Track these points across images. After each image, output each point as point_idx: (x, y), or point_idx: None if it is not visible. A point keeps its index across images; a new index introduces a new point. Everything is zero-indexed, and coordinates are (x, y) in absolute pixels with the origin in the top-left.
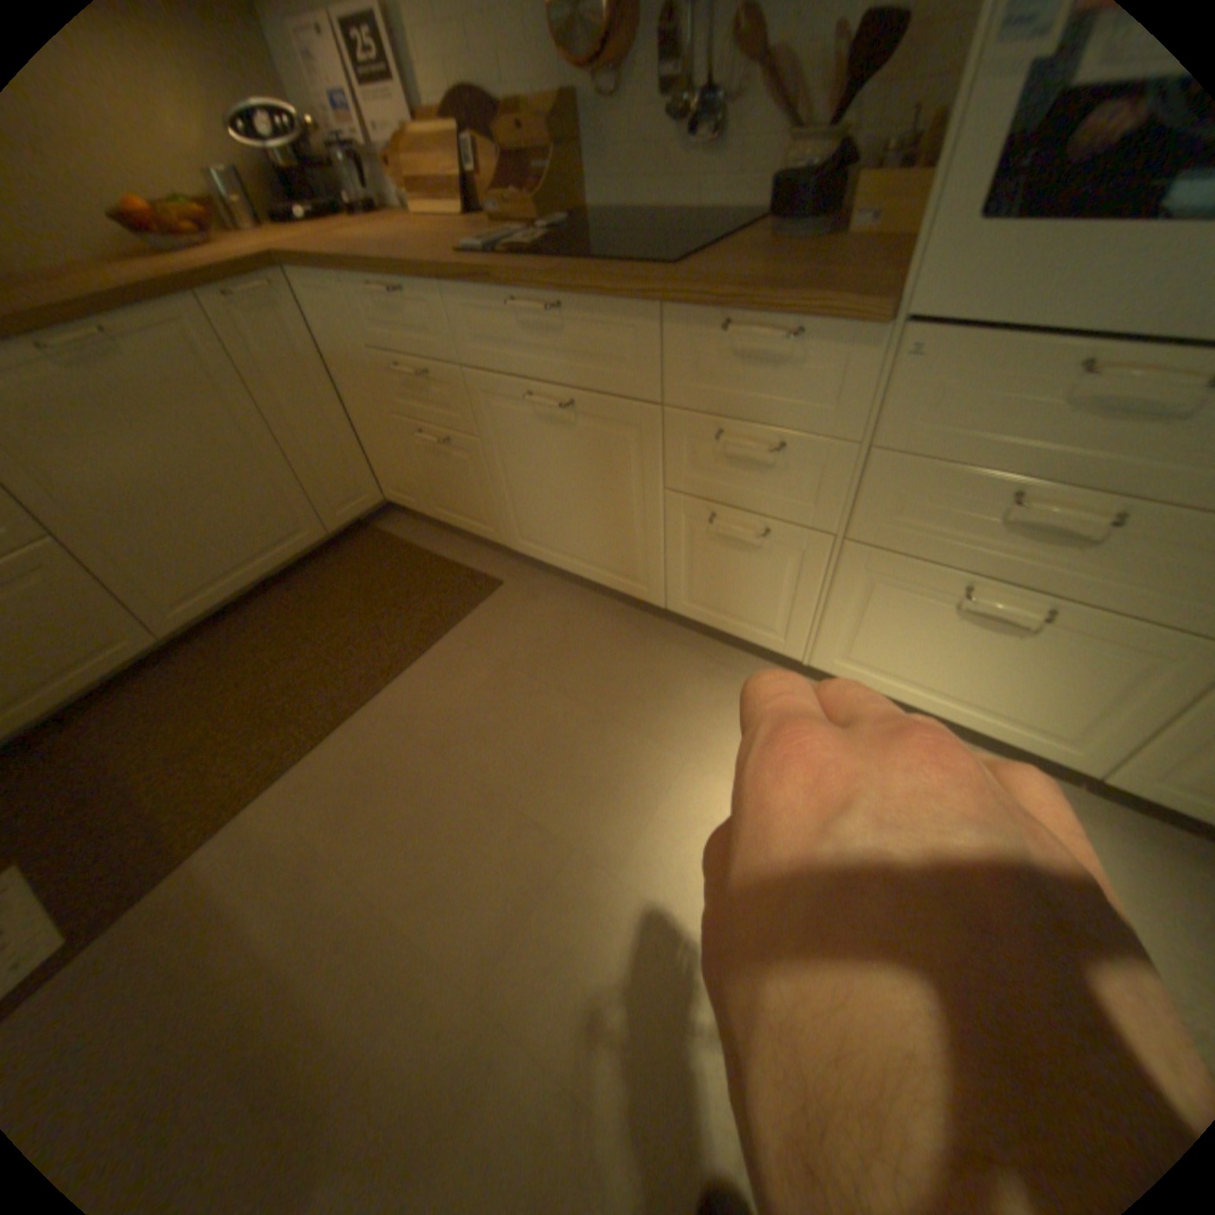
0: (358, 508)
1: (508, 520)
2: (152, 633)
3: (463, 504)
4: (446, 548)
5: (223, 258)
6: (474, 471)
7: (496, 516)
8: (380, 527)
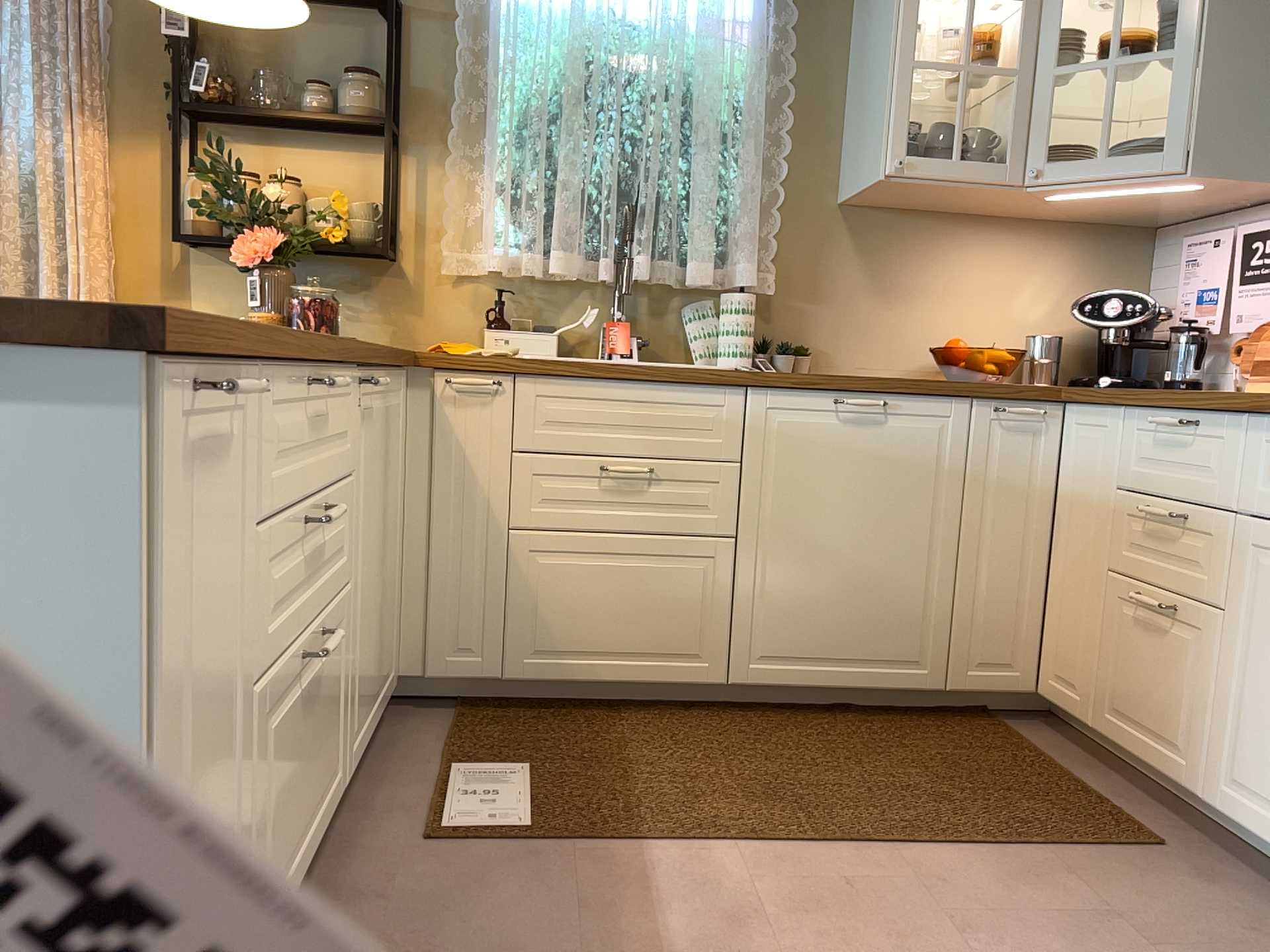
0: (1001, 682)
1: (1223, 751)
2: (730, 674)
3: (1157, 713)
4: (1096, 780)
5: (1017, 384)
6: (1198, 662)
7: (1205, 740)
8: (1012, 724)
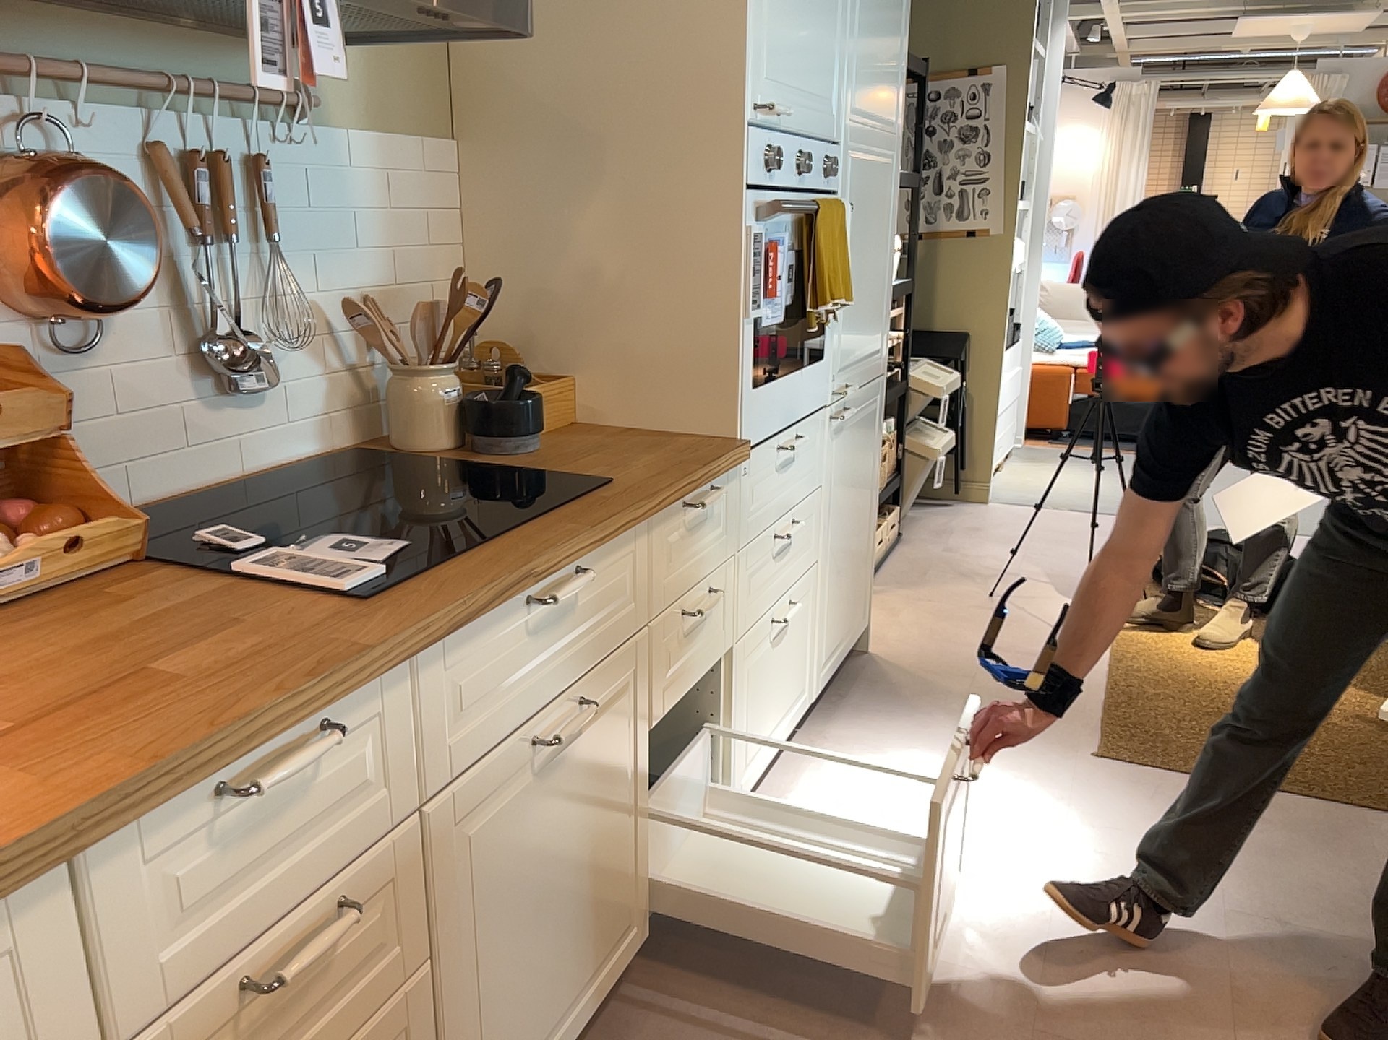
0: None
1: None
2: None
3: None
4: None
5: None
6: None
7: None
8: None
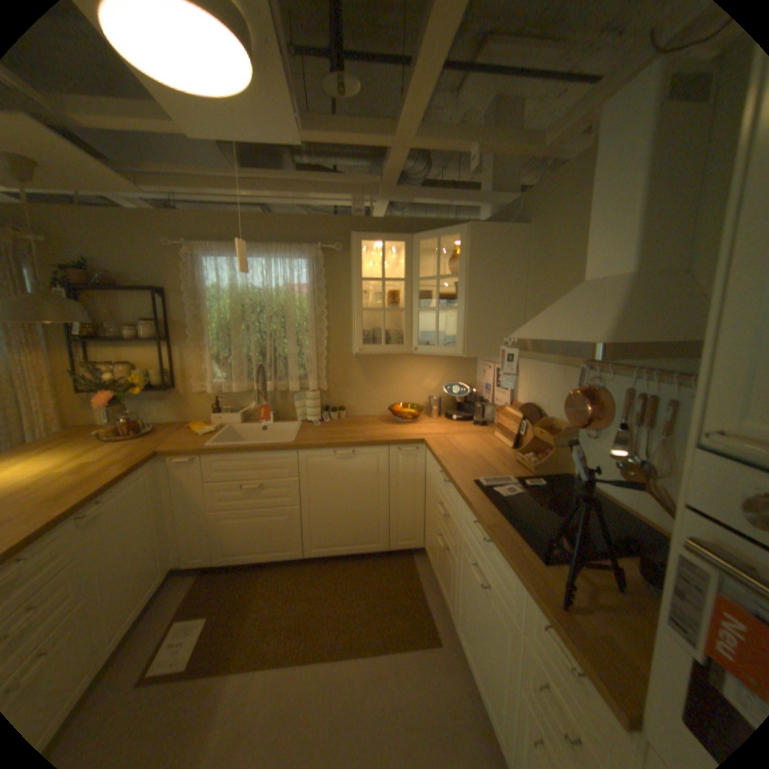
0: (409, 546)
1: (458, 615)
2: (303, 554)
3: (445, 584)
4: (432, 598)
5: (407, 436)
6: (453, 574)
7: (454, 606)
8: (415, 560)
